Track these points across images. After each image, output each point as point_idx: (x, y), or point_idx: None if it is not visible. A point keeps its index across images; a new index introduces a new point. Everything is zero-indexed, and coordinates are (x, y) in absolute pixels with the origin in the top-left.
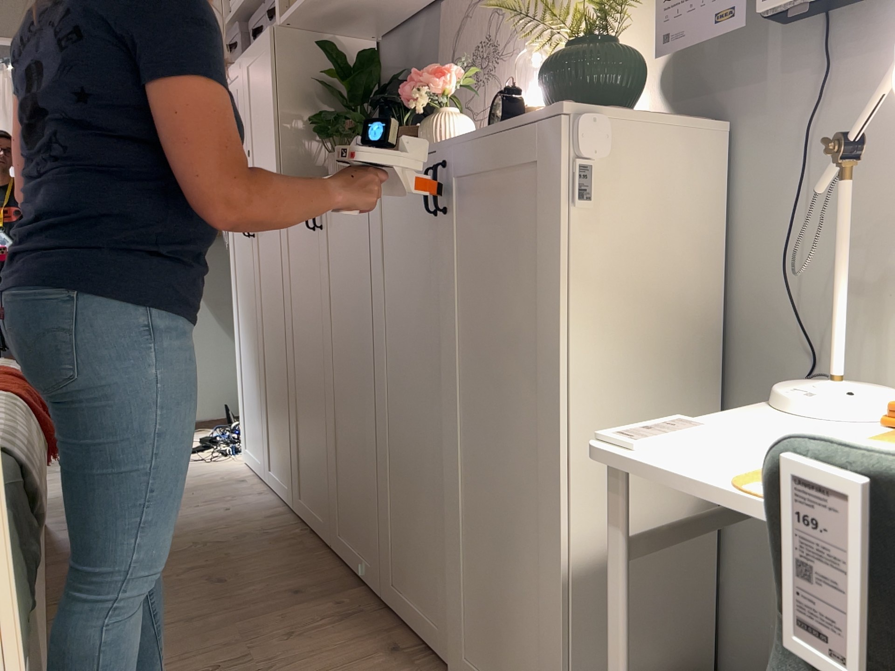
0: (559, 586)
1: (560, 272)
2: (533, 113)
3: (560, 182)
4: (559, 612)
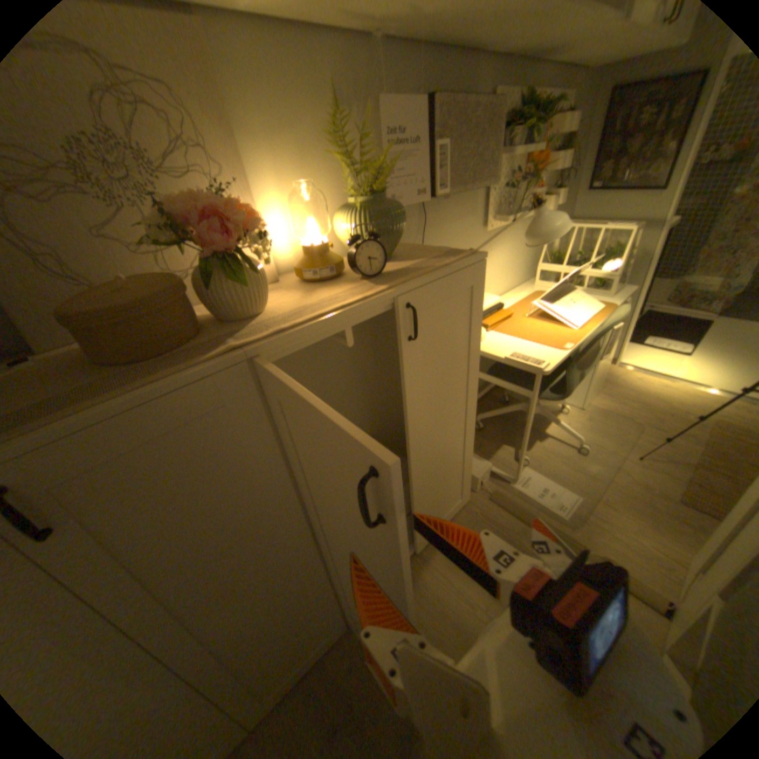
0: (471, 446)
1: (479, 332)
2: (469, 257)
3: (482, 291)
4: (470, 454)
